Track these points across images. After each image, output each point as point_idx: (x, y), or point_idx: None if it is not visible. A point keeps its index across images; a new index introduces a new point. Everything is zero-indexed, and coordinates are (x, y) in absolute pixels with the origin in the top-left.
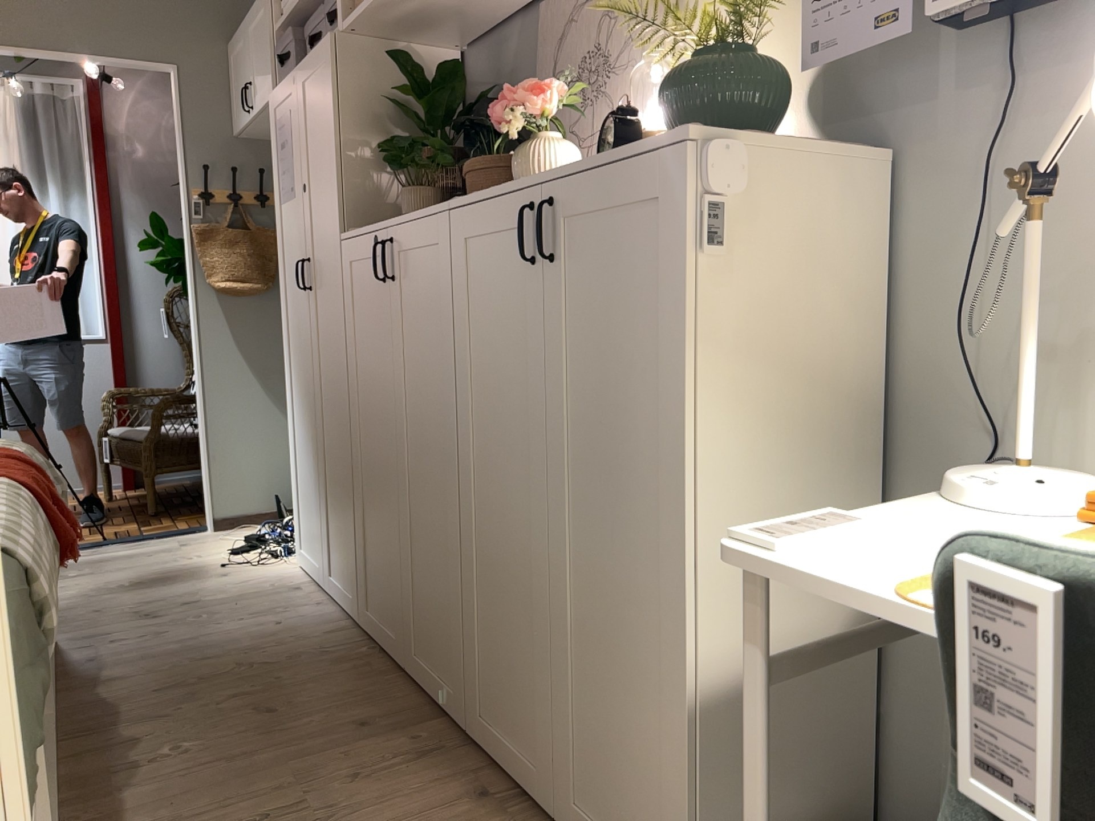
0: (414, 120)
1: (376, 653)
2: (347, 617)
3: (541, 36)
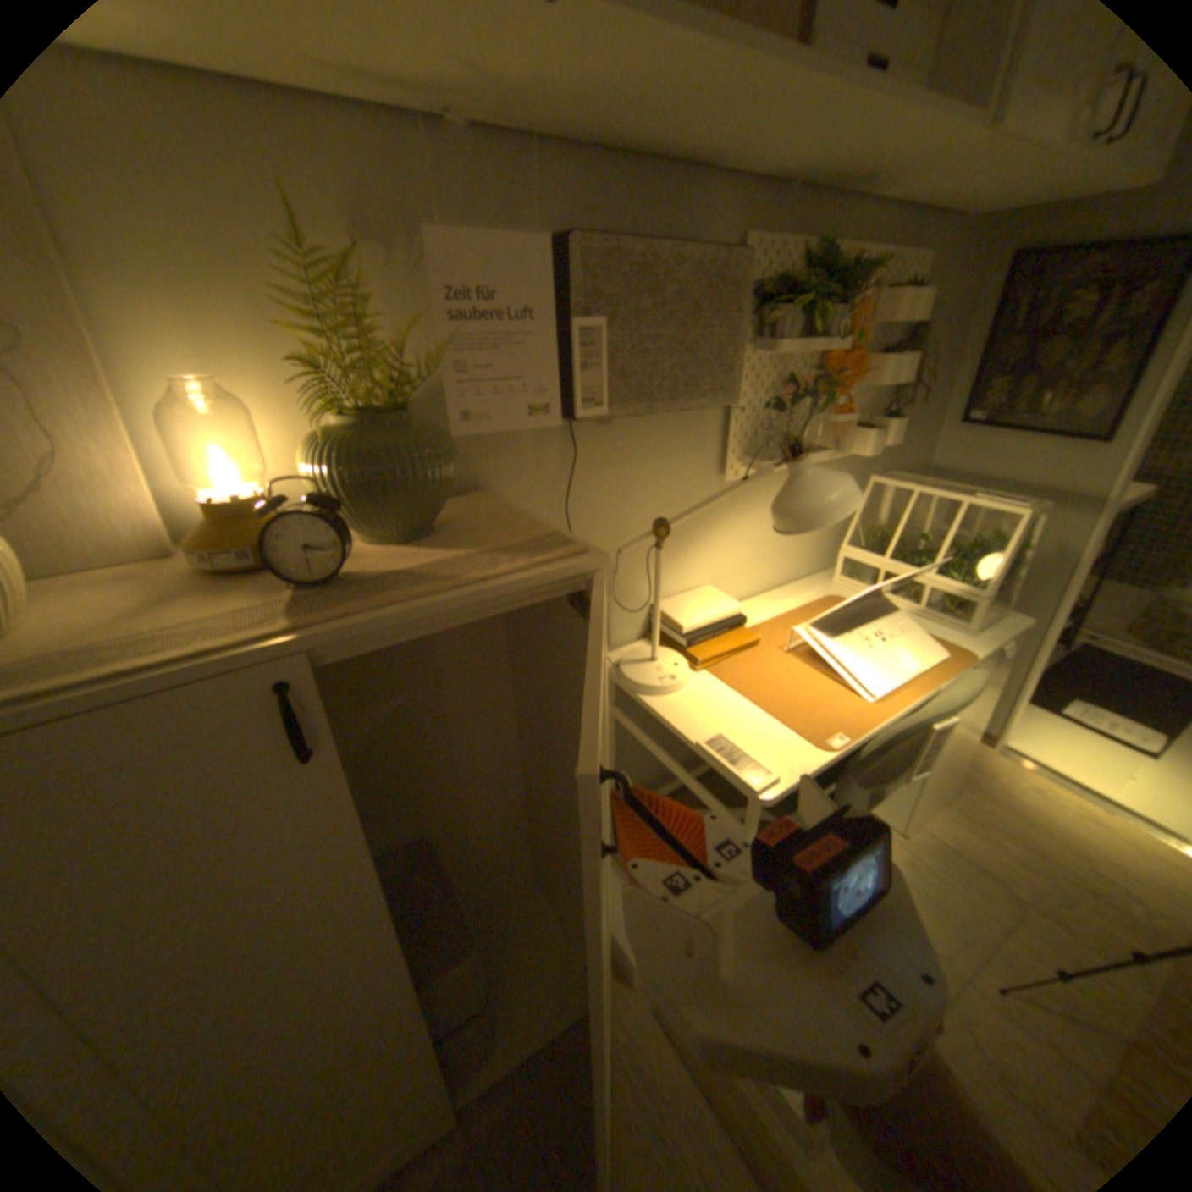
0: None
1: None
2: None
3: None
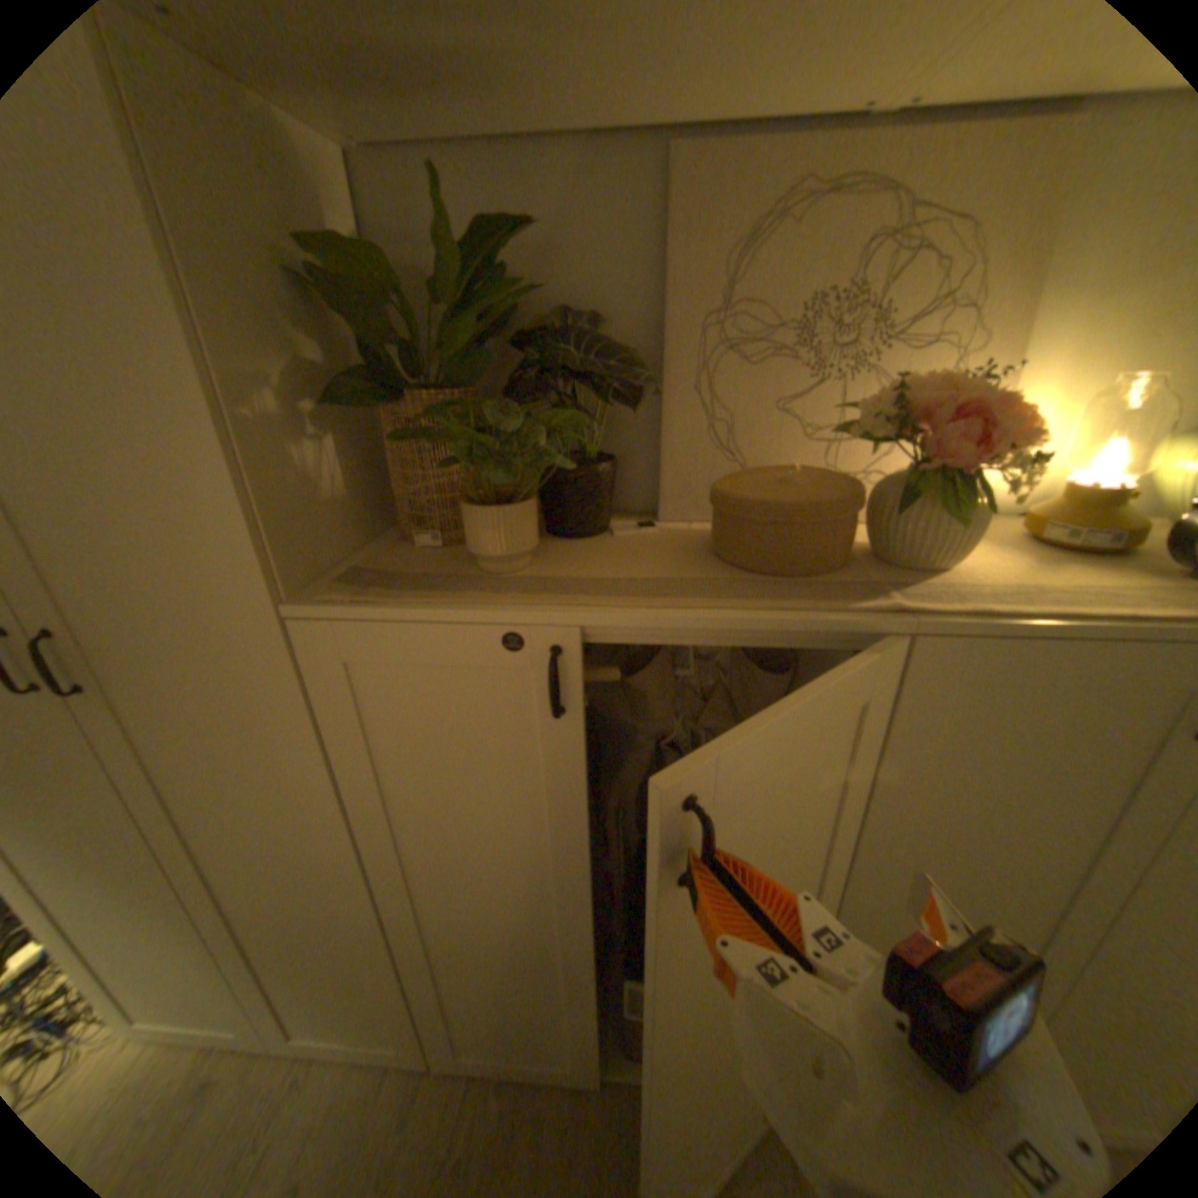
0: (351, 318)
1: (512, 1091)
2: (382, 1067)
3: (679, 214)
